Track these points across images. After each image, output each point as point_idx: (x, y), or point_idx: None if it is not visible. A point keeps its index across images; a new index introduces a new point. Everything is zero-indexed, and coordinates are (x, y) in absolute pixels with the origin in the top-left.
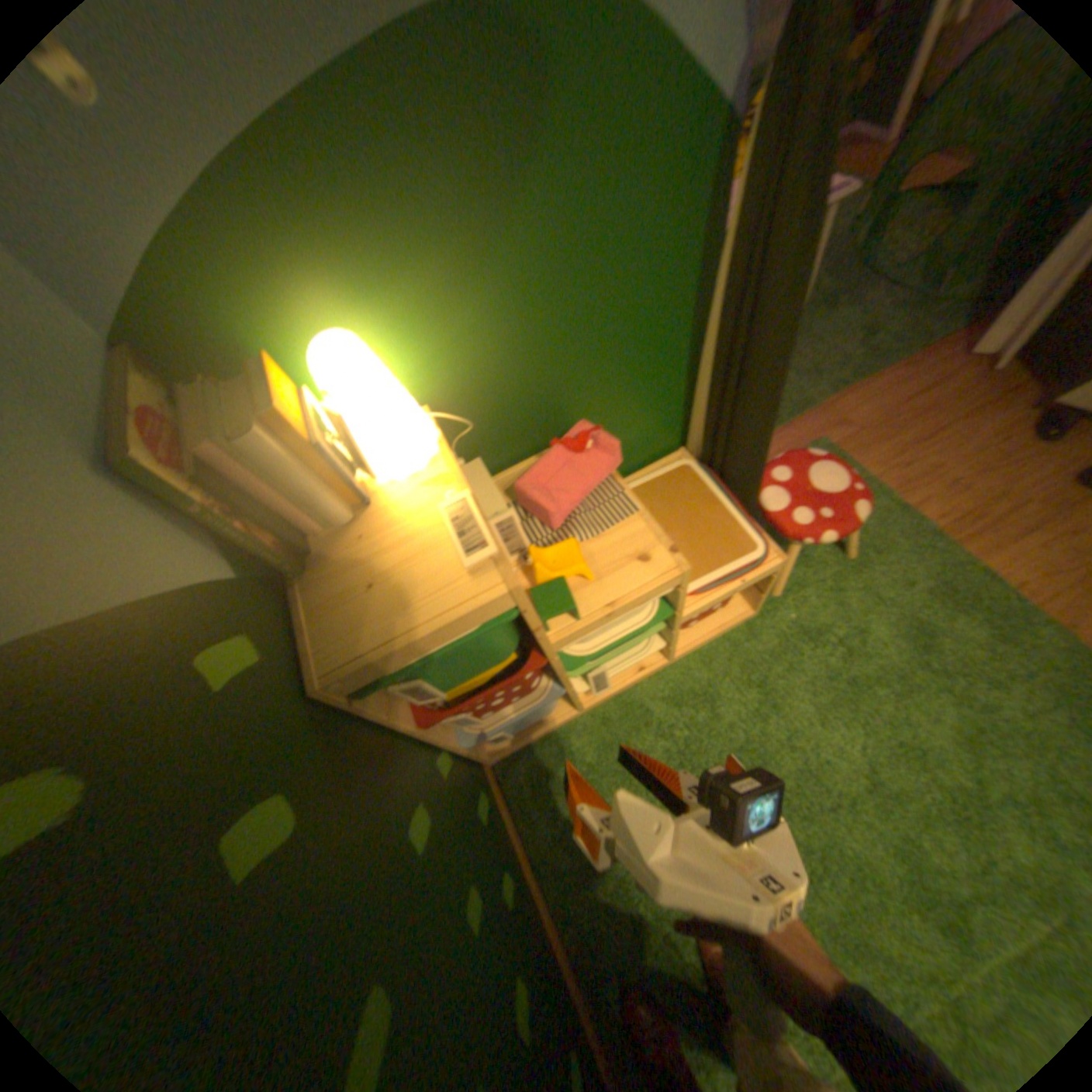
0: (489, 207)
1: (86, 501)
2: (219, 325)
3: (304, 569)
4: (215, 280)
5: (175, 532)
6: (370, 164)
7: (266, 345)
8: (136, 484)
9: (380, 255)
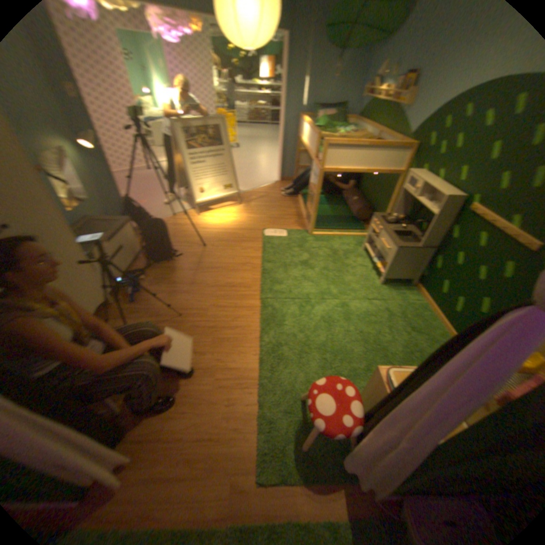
0: None
1: None
2: None
3: None
4: None
5: None
6: None
7: None
8: None
9: None
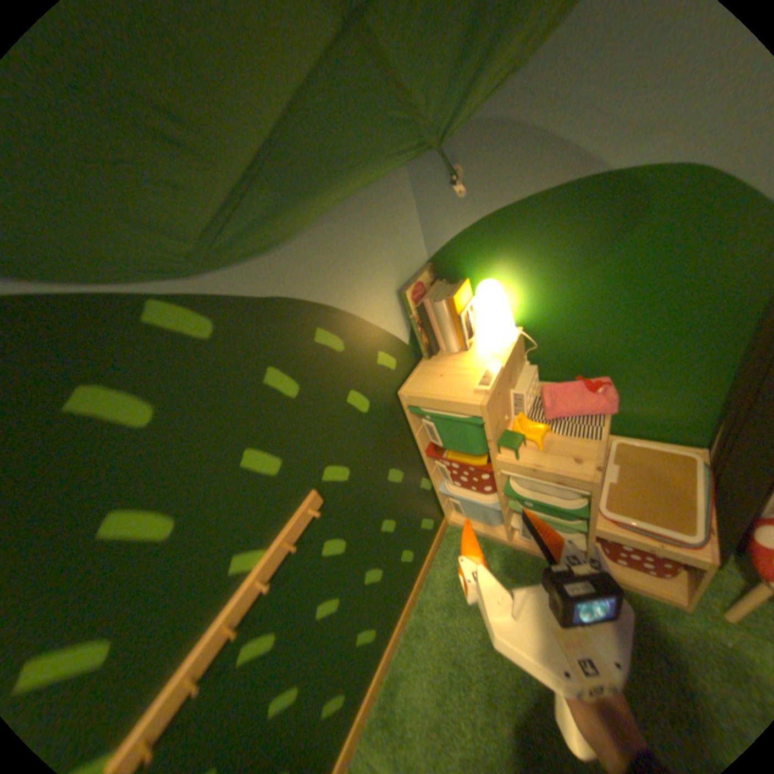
0: (592, 253)
1: (386, 299)
2: (459, 267)
3: (427, 359)
4: (466, 252)
5: (400, 320)
6: (540, 226)
7: (470, 278)
8: (401, 302)
9: (529, 259)
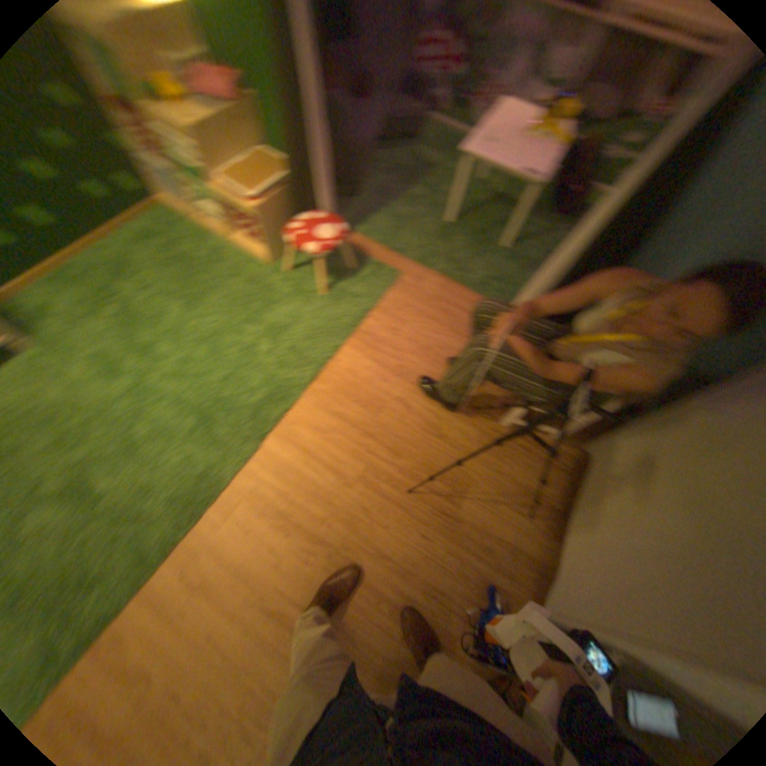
0: None
1: None
2: None
3: None
4: None
5: None
6: None
7: None
8: None
9: None
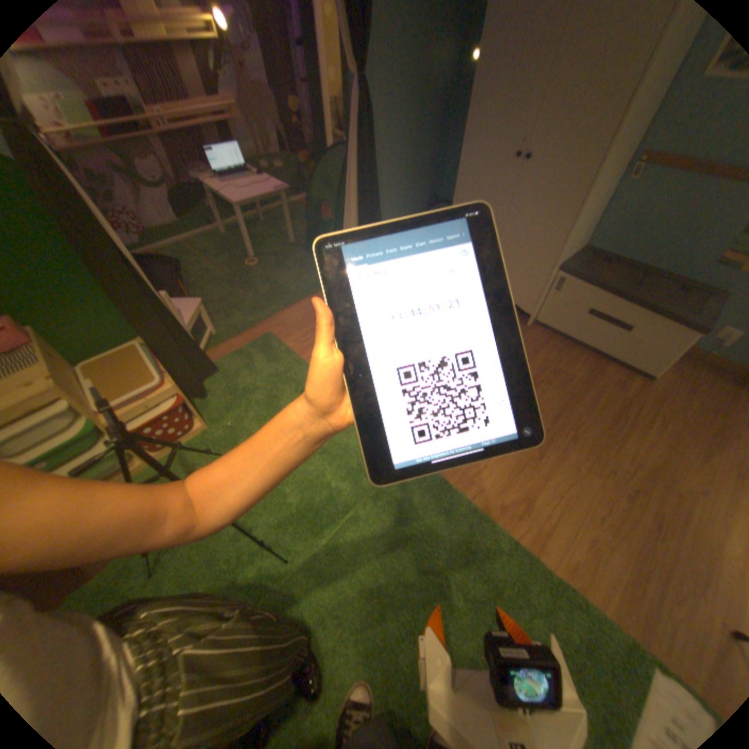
0: None
1: None
2: None
3: None
4: None
5: None
6: None
7: None
8: None
9: None
